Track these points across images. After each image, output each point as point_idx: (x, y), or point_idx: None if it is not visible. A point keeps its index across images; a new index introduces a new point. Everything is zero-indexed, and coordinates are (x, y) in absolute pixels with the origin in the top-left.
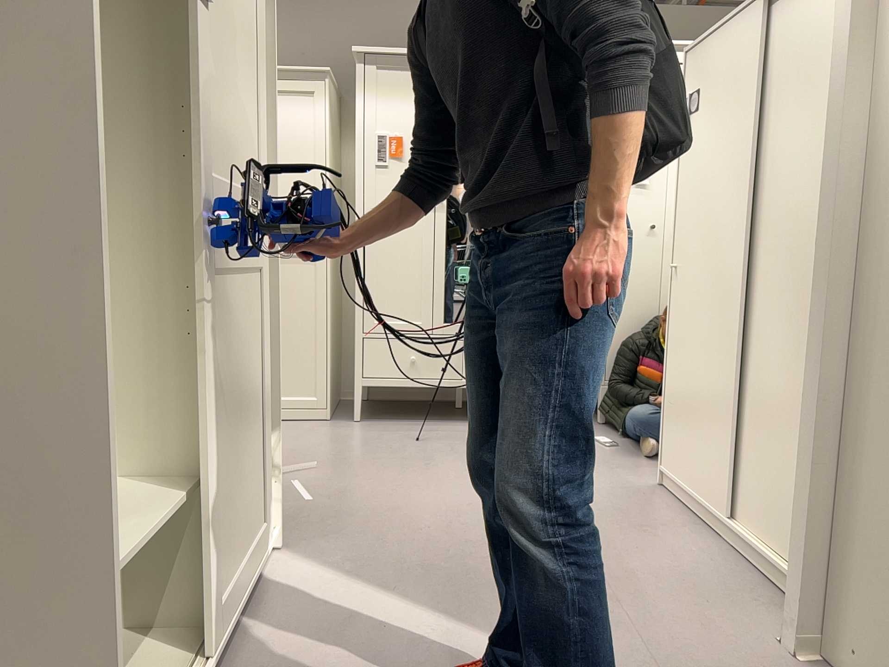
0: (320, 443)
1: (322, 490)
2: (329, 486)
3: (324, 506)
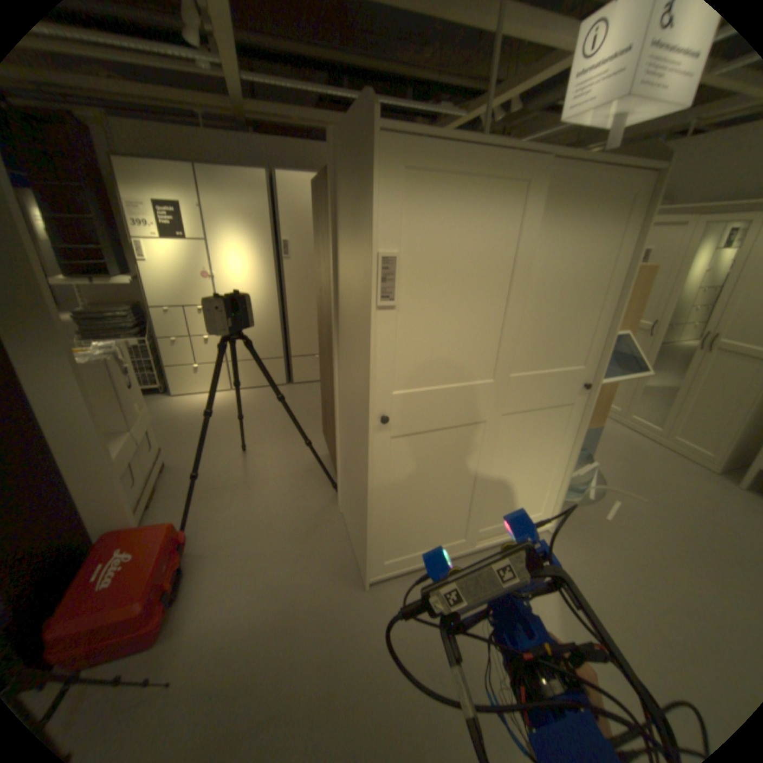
0: (682, 488)
1: (631, 519)
2: (639, 519)
3: (615, 529)
